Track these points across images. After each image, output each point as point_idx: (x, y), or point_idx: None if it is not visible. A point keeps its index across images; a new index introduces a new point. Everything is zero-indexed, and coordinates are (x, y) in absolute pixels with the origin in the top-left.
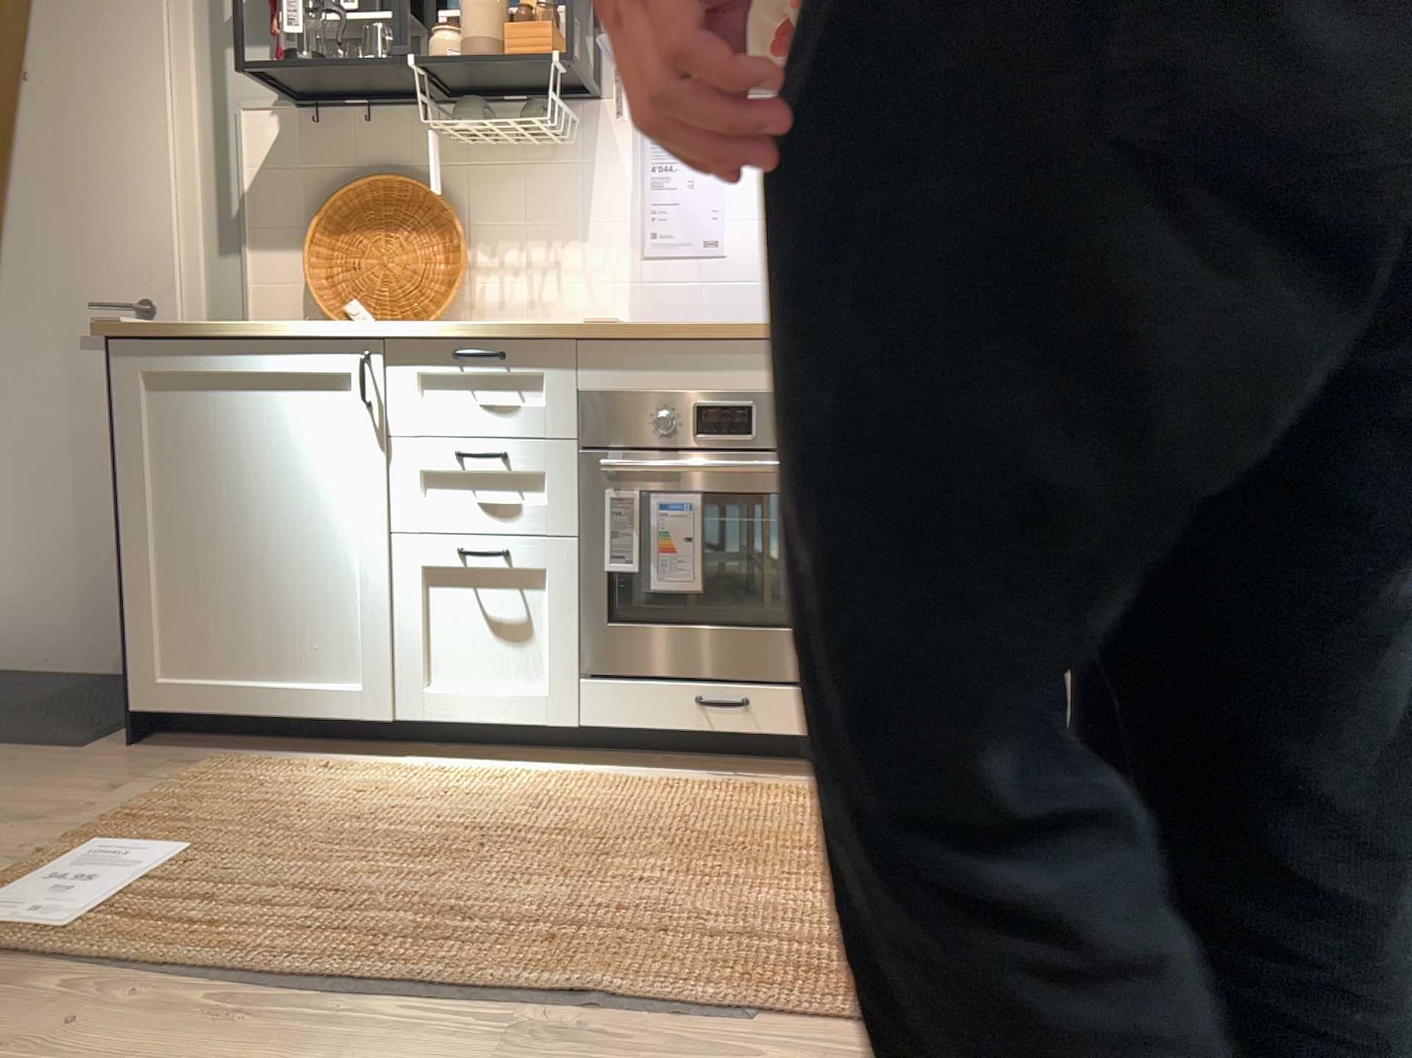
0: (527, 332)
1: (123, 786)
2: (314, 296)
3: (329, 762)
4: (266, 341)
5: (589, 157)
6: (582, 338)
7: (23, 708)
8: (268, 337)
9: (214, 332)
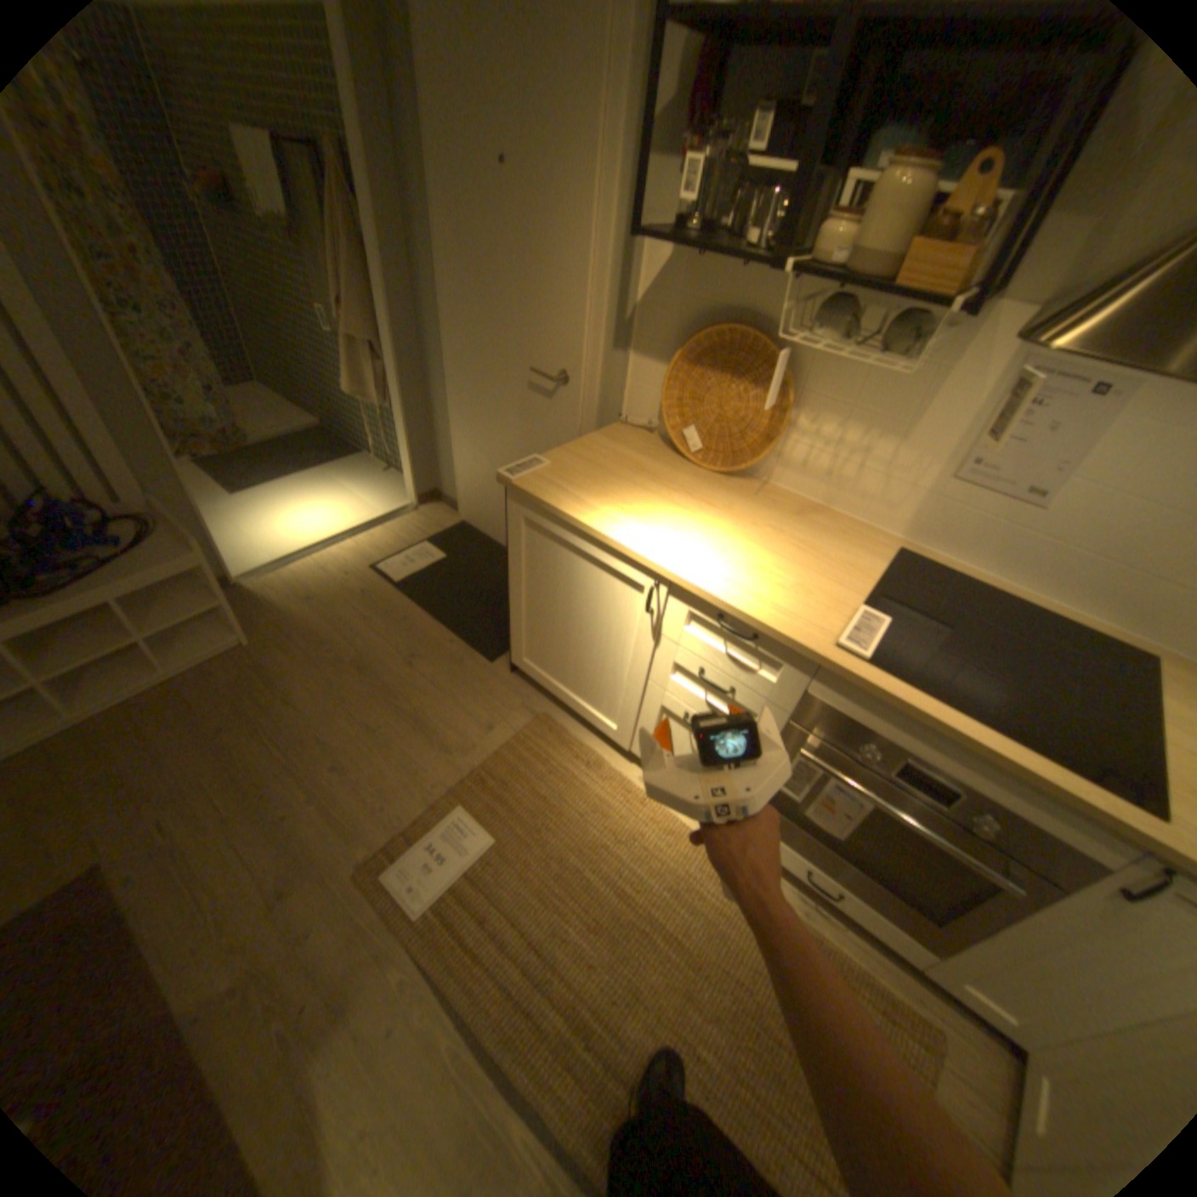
0: (782, 639)
1: (495, 723)
2: (665, 417)
3: (593, 750)
4: (596, 535)
5: (955, 360)
6: (829, 667)
7: (483, 595)
8: (597, 537)
9: (564, 517)
